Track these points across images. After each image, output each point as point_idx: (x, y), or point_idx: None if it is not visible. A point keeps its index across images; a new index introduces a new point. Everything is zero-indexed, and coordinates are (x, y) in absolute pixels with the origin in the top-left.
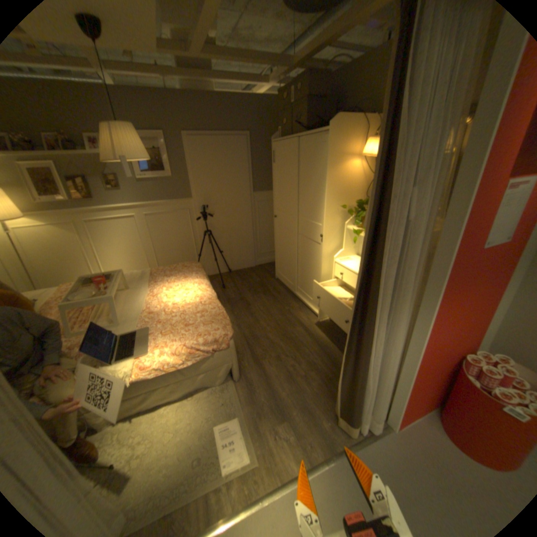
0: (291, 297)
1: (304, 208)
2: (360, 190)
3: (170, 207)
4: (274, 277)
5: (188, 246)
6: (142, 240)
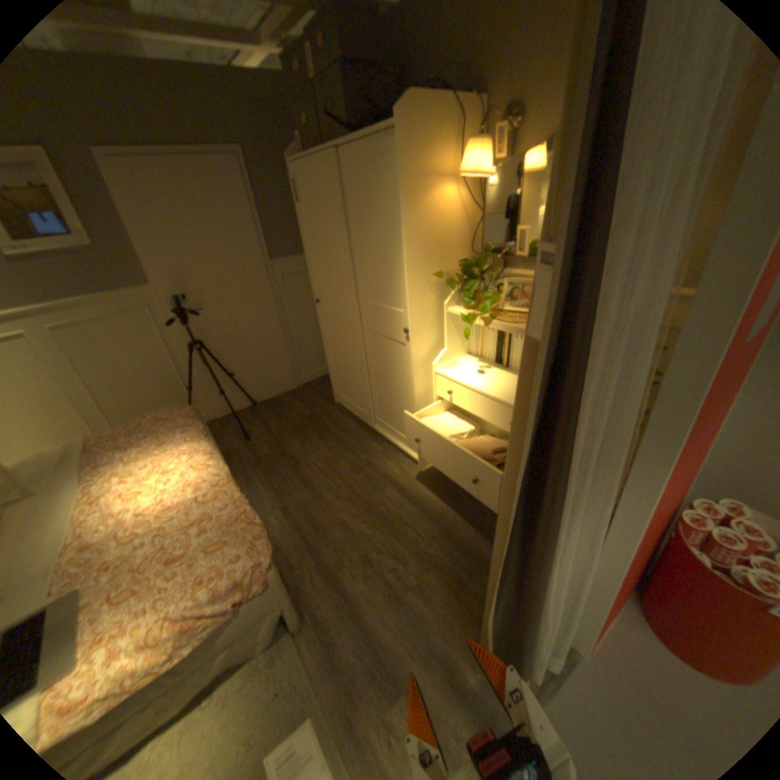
0: (368, 434)
1: (367, 284)
2: (460, 243)
3: (107, 306)
4: (334, 402)
5: (163, 375)
6: (59, 378)
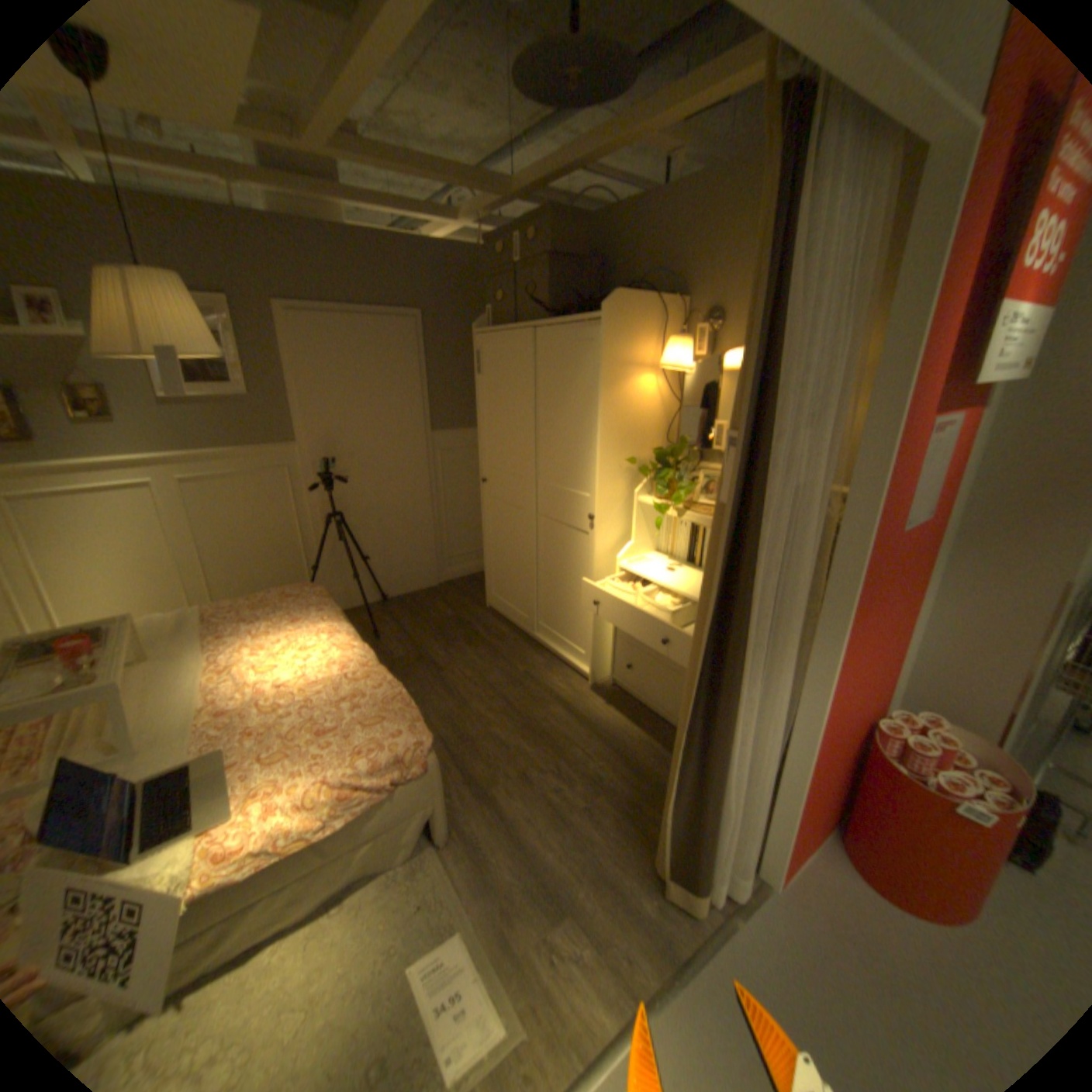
0: (527, 644)
1: (550, 465)
2: (655, 432)
3: (243, 463)
4: (484, 606)
5: (285, 550)
6: (170, 539)
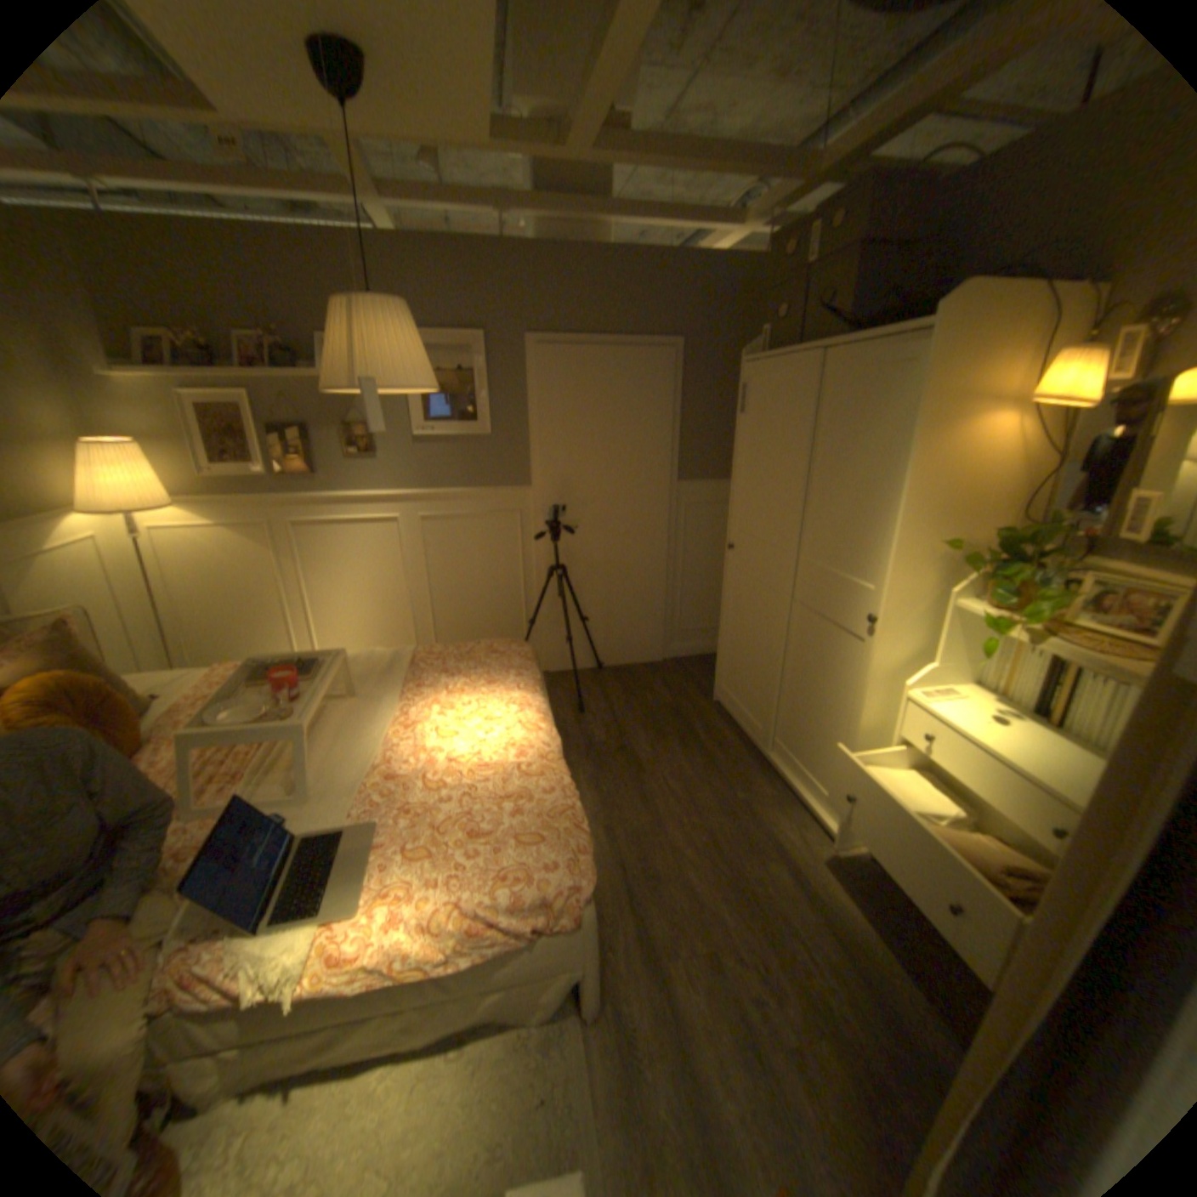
0: (755, 763)
1: (821, 536)
2: (1004, 501)
3: (479, 504)
4: (710, 698)
5: (507, 598)
6: (408, 574)
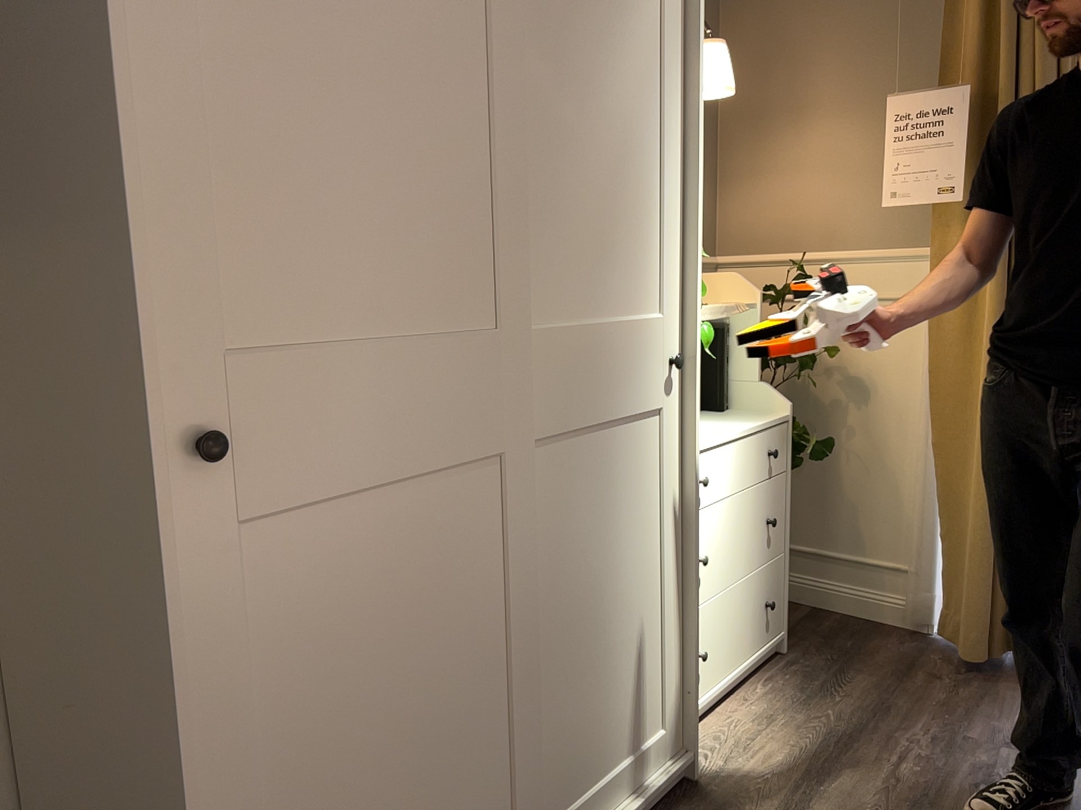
0: None
1: (561, 273)
2: None
3: None
4: None
5: None
6: None
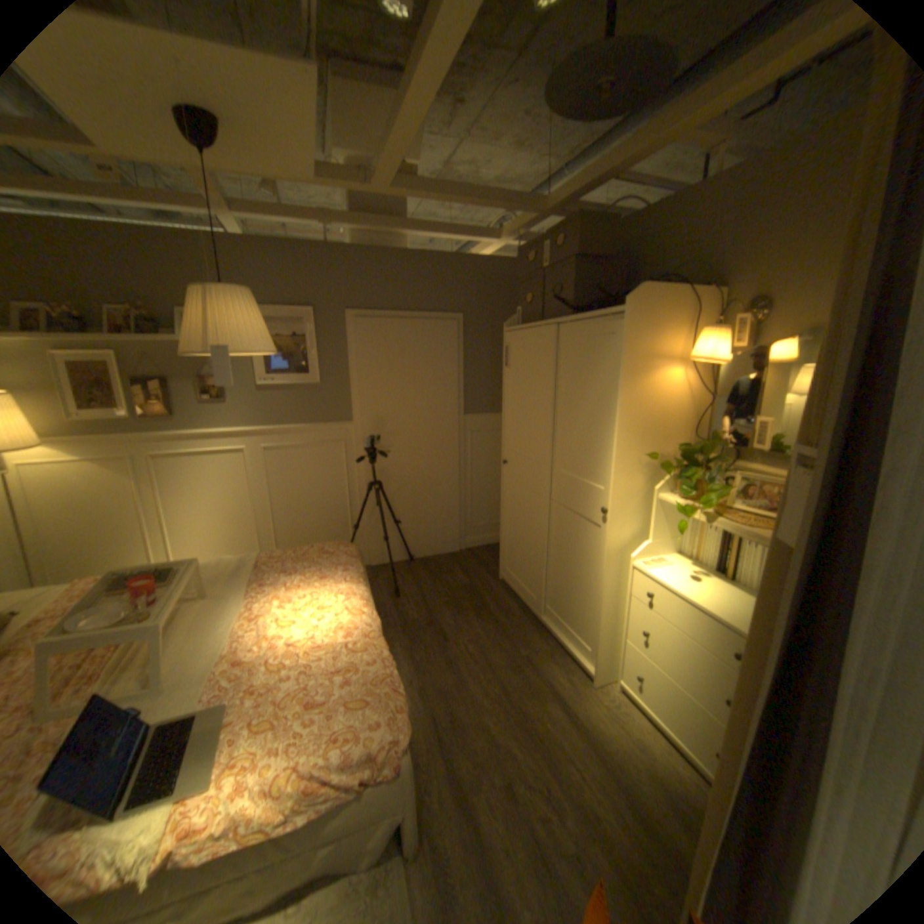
0: (533, 625)
1: (565, 453)
2: (681, 425)
3: (311, 436)
4: (497, 577)
5: (335, 508)
6: (252, 493)
